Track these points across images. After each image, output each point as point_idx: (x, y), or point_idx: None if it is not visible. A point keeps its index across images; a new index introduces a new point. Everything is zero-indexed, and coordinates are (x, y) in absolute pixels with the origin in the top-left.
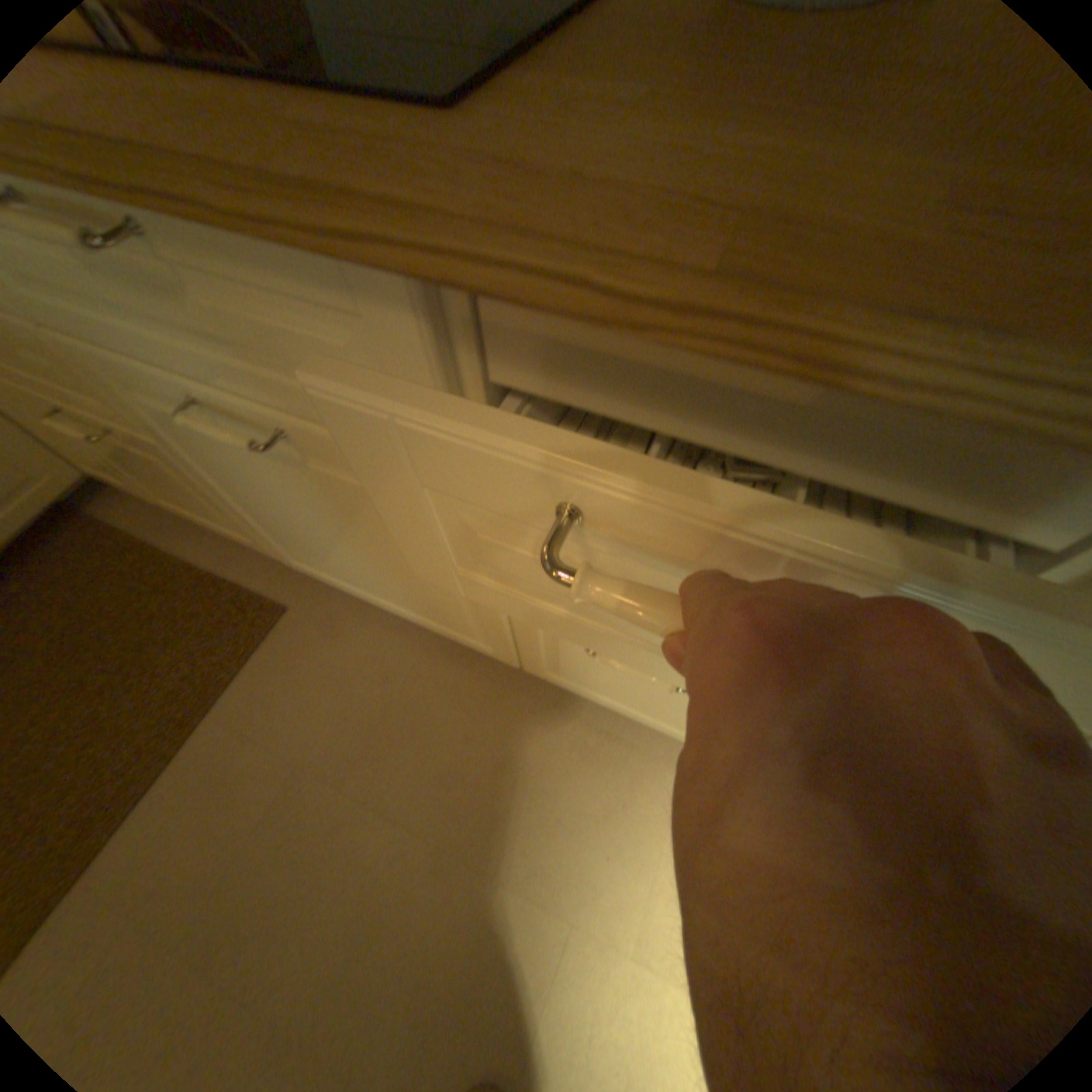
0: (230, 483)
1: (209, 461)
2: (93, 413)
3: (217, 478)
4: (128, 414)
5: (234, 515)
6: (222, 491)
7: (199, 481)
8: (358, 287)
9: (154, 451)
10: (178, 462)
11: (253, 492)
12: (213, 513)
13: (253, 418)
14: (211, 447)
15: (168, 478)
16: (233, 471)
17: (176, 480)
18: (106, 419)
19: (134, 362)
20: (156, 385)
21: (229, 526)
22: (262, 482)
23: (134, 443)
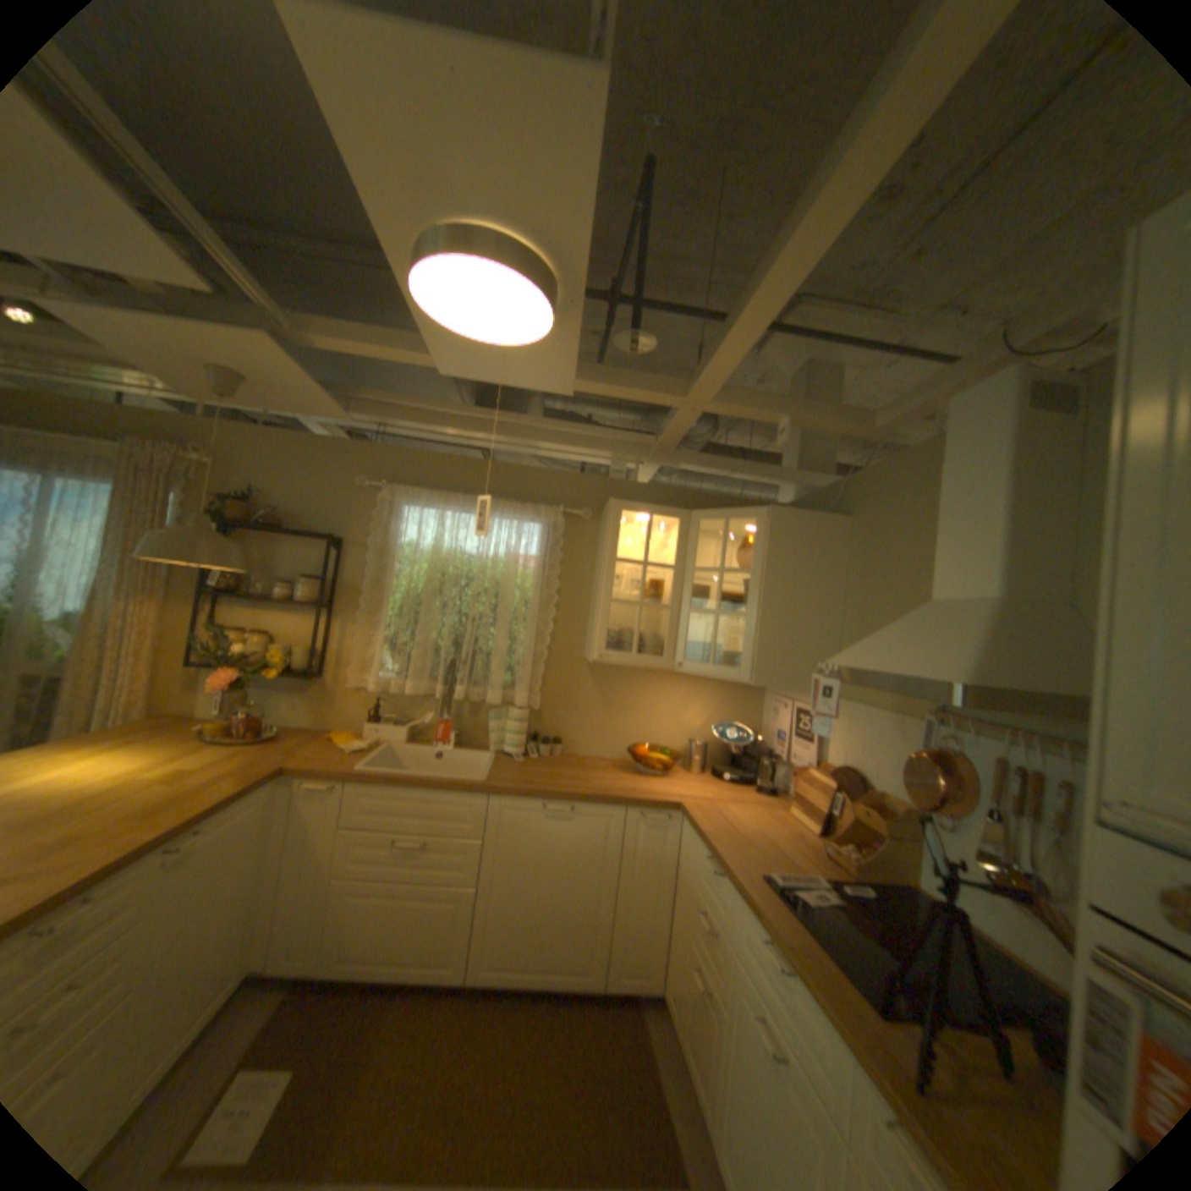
0: (745, 1068)
1: (747, 1049)
2: (719, 989)
3: (741, 1060)
4: (735, 1003)
5: (726, 1089)
6: (736, 1069)
7: (729, 1054)
8: (842, 1042)
9: (725, 1023)
10: (731, 1037)
11: (751, 1082)
12: (714, 1077)
13: (784, 1049)
14: (755, 1044)
15: (714, 1039)
16: (753, 1063)
17: (717, 1044)
18: (721, 995)
19: (759, 994)
20: (759, 1007)
21: (713, 1094)
22: (761, 1080)
23: (720, 1012)
